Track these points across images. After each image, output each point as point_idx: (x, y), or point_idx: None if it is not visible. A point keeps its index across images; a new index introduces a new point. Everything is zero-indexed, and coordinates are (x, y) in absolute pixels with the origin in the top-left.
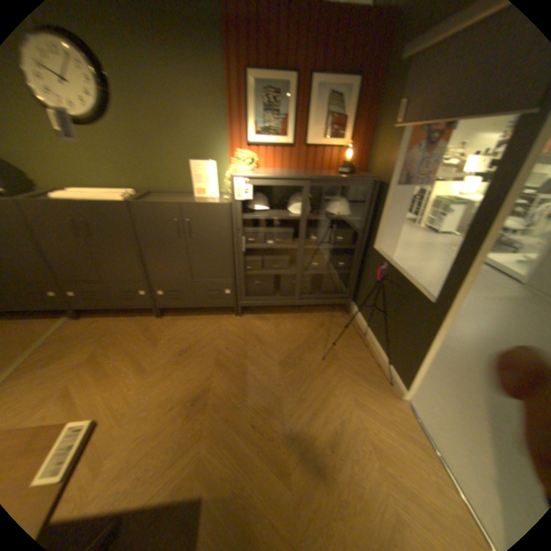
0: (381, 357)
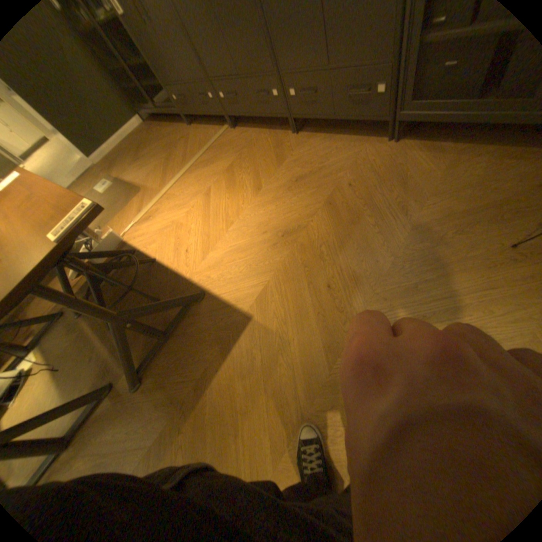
0: None
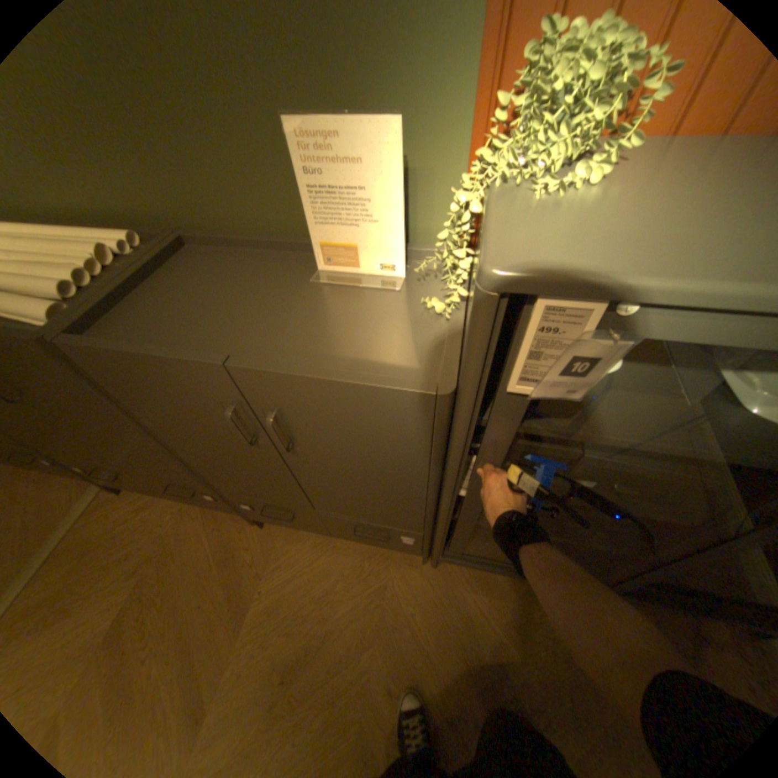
0: None
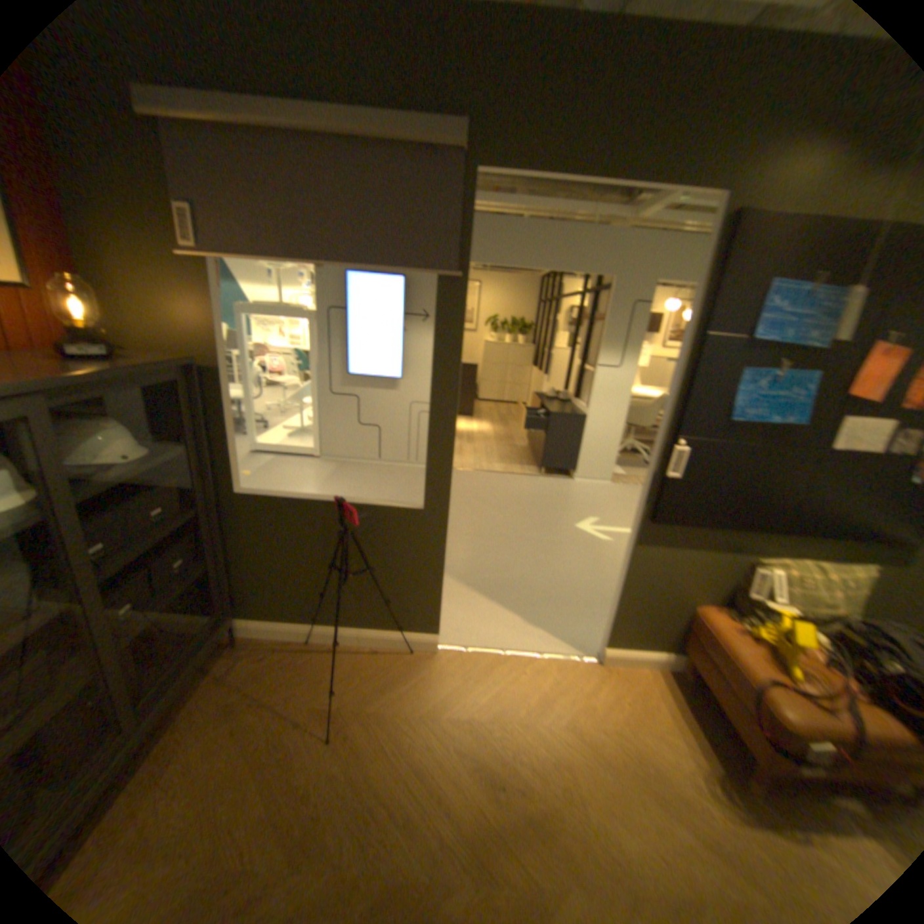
0: (364, 639)
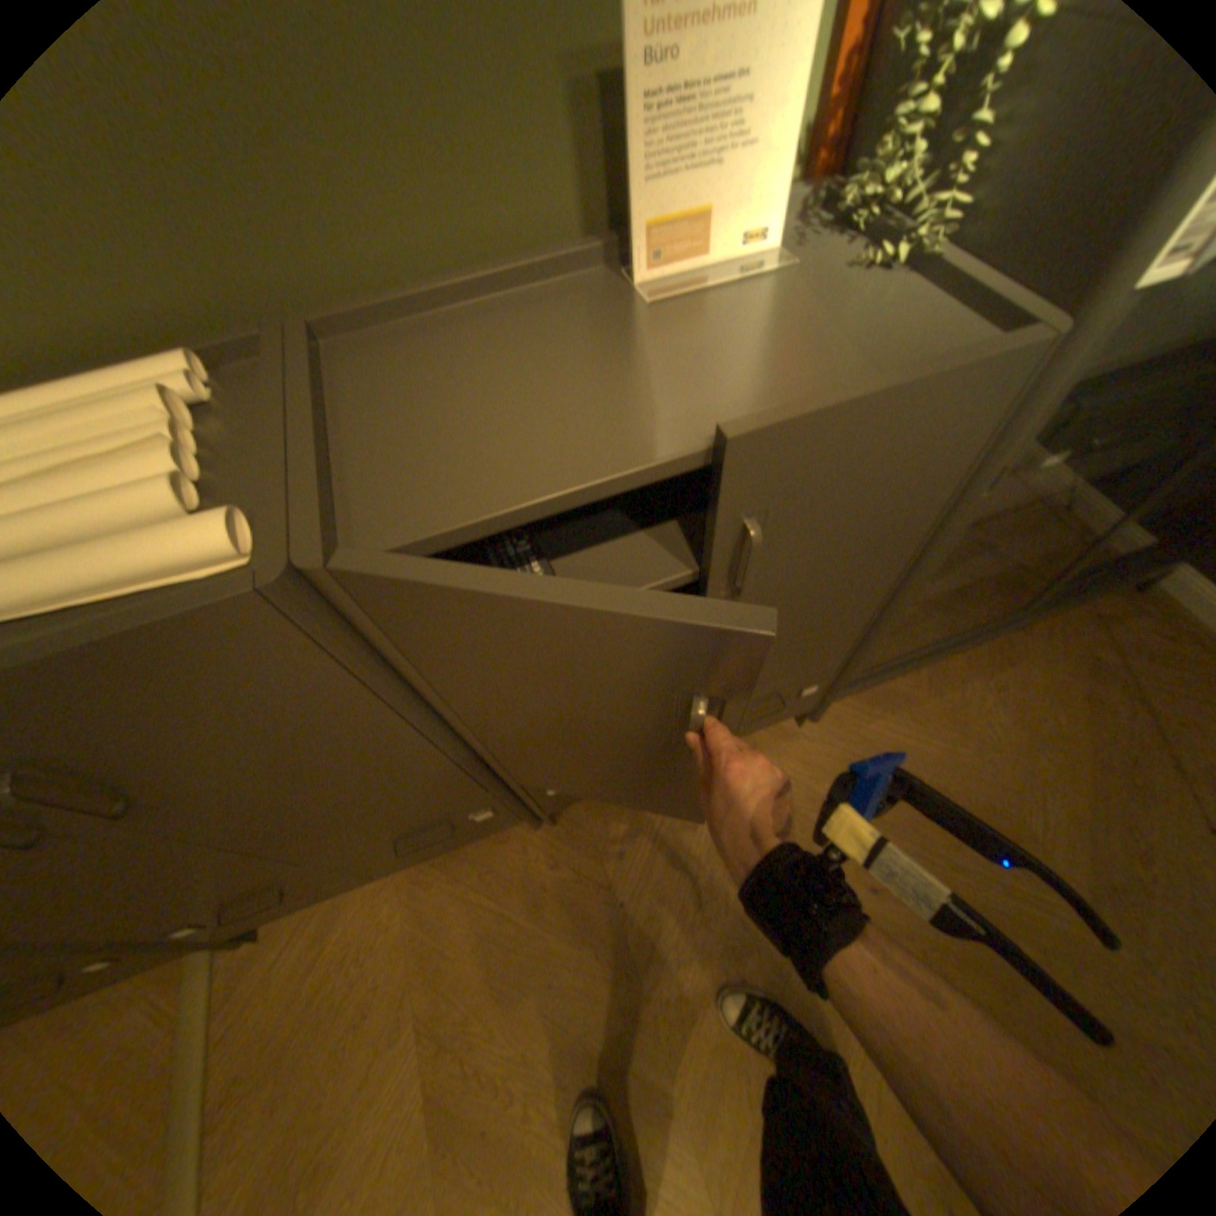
0: None
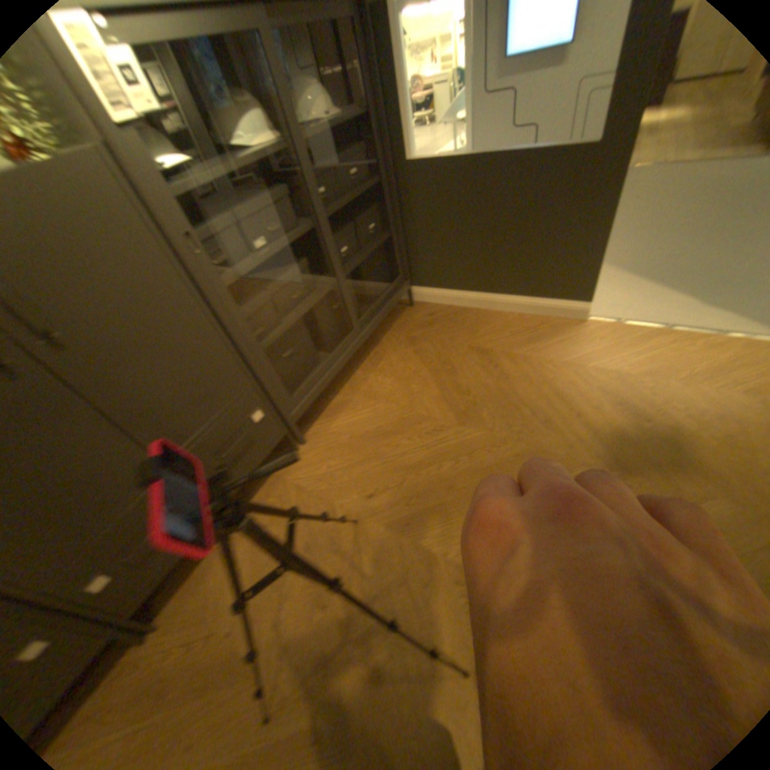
0: (518, 302)
